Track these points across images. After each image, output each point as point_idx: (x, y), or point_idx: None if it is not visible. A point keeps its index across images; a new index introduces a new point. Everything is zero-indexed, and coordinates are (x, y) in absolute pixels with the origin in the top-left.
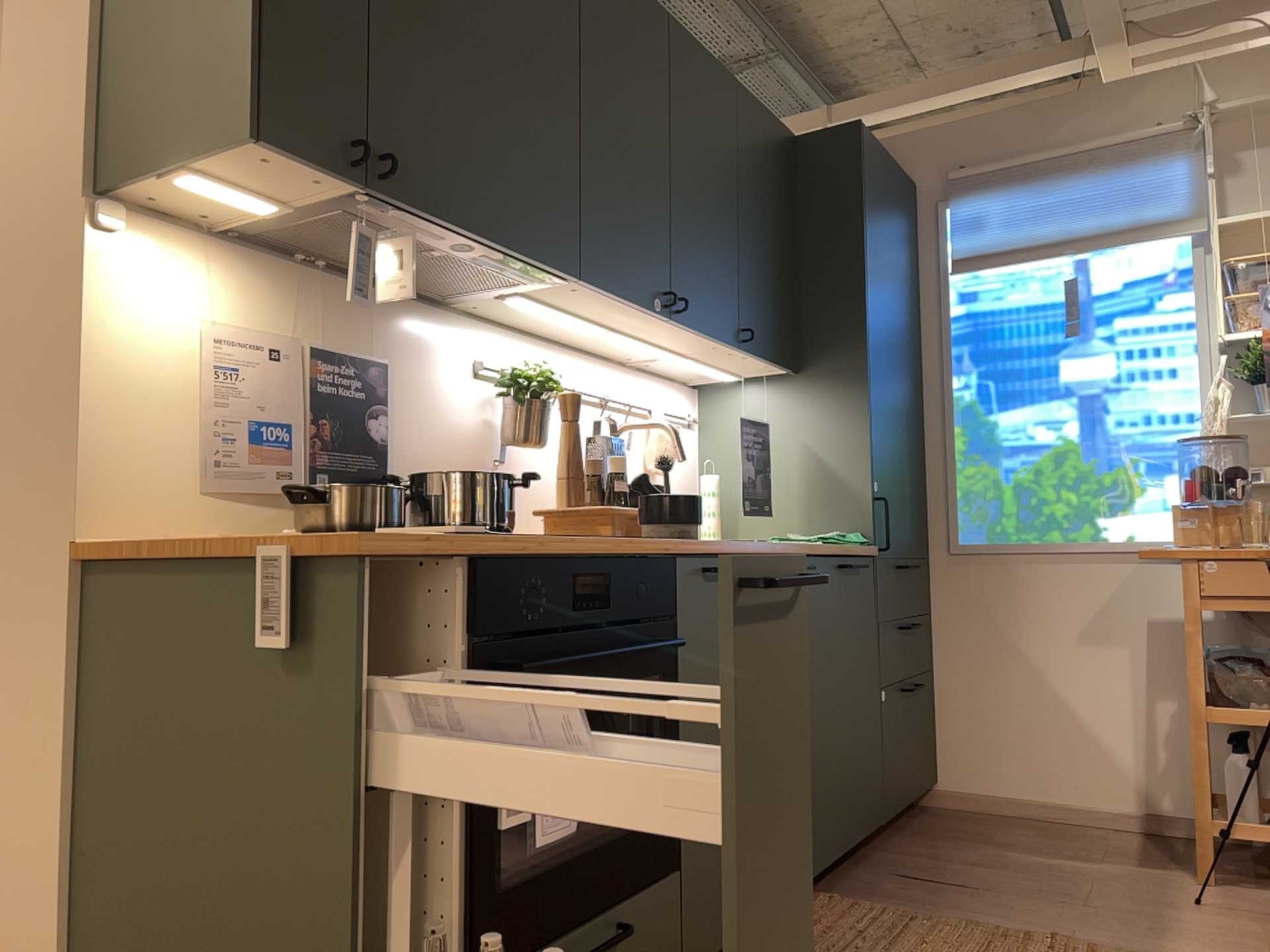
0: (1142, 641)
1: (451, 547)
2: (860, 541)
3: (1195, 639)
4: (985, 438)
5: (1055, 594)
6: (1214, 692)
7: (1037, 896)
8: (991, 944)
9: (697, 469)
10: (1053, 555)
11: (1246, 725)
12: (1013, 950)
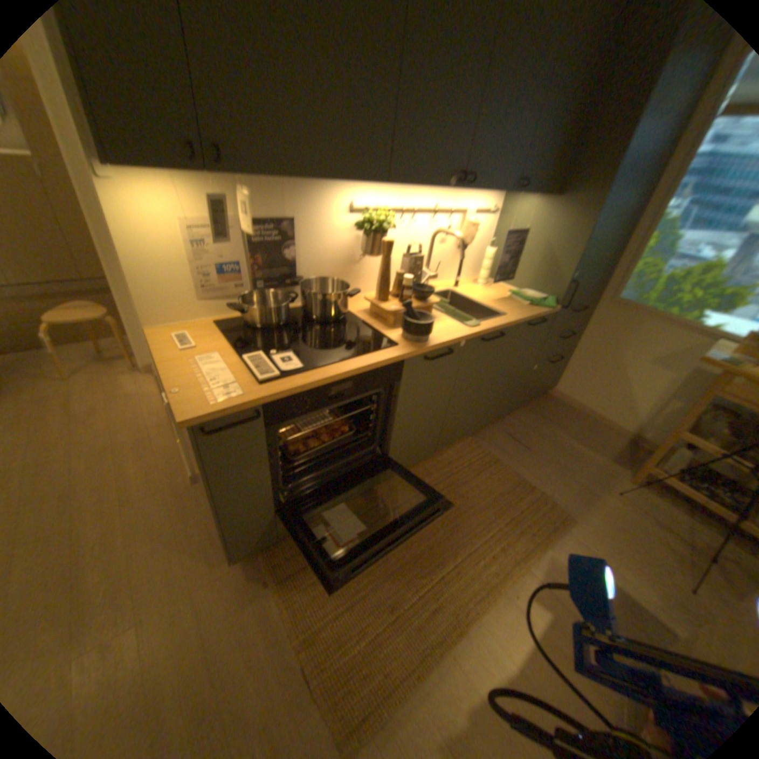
0: (686, 375)
1: (243, 407)
2: (549, 306)
3: (702, 407)
4: (668, 244)
5: (655, 338)
6: (696, 425)
7: (554, 466)
8: (515, 489)
9: (488, 240)
10: (667, 319)
11: (699, 448)
12: (521, 496)
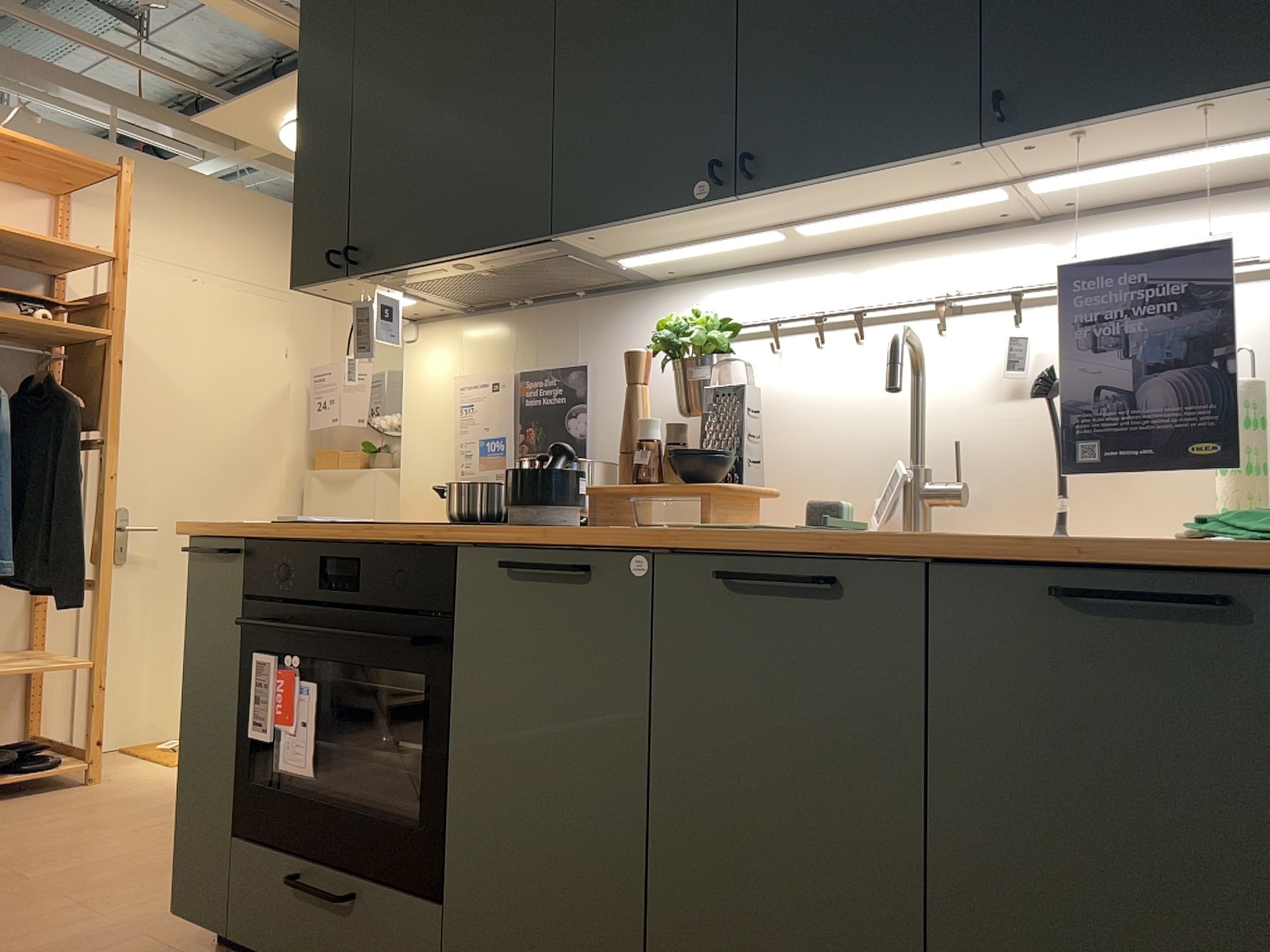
0: None
1: (224, 530)
2: None
3: None
4: None
5: None
6: None
7: None
8: None
9: None
10: None
11: None
12: None
